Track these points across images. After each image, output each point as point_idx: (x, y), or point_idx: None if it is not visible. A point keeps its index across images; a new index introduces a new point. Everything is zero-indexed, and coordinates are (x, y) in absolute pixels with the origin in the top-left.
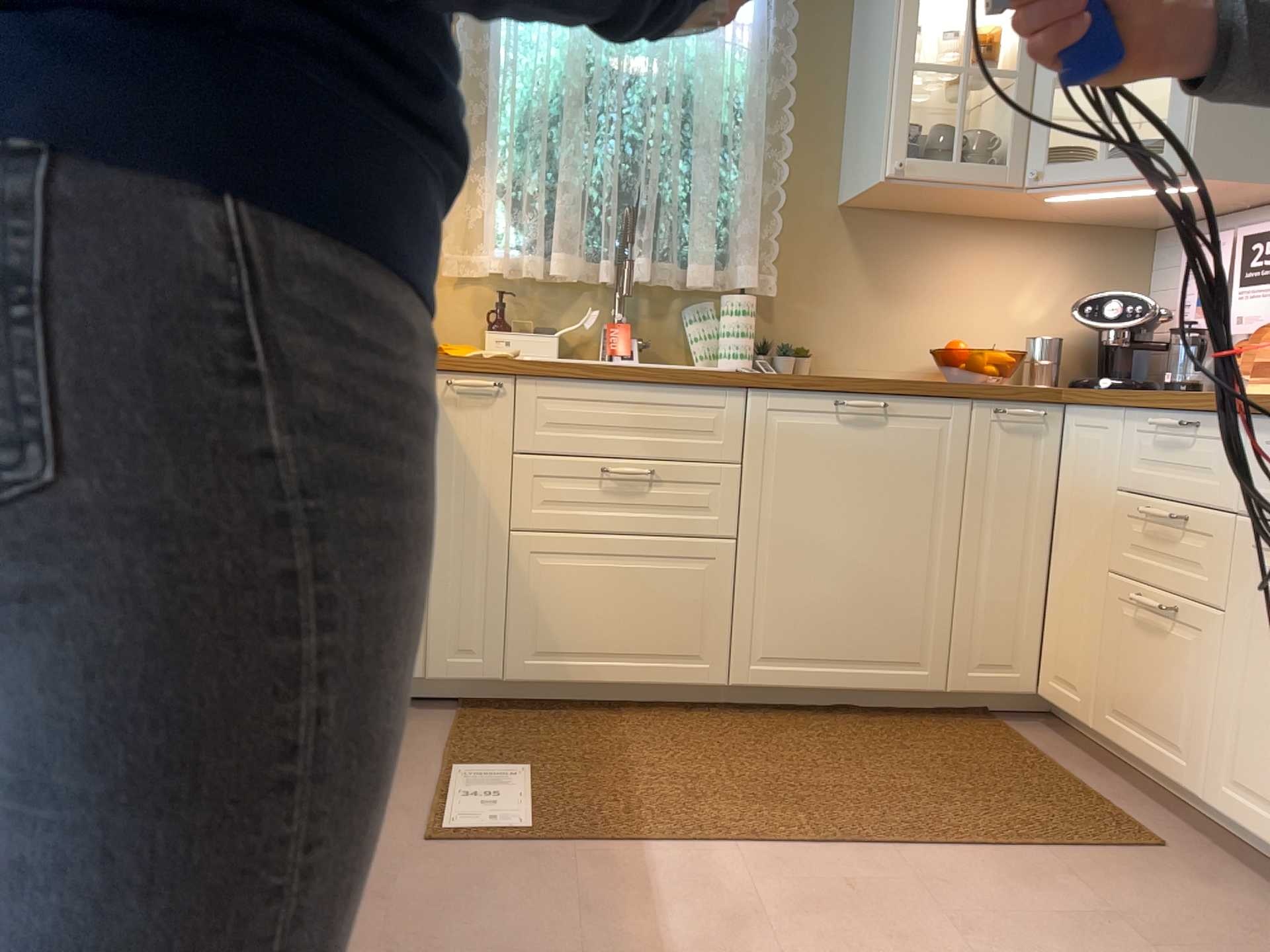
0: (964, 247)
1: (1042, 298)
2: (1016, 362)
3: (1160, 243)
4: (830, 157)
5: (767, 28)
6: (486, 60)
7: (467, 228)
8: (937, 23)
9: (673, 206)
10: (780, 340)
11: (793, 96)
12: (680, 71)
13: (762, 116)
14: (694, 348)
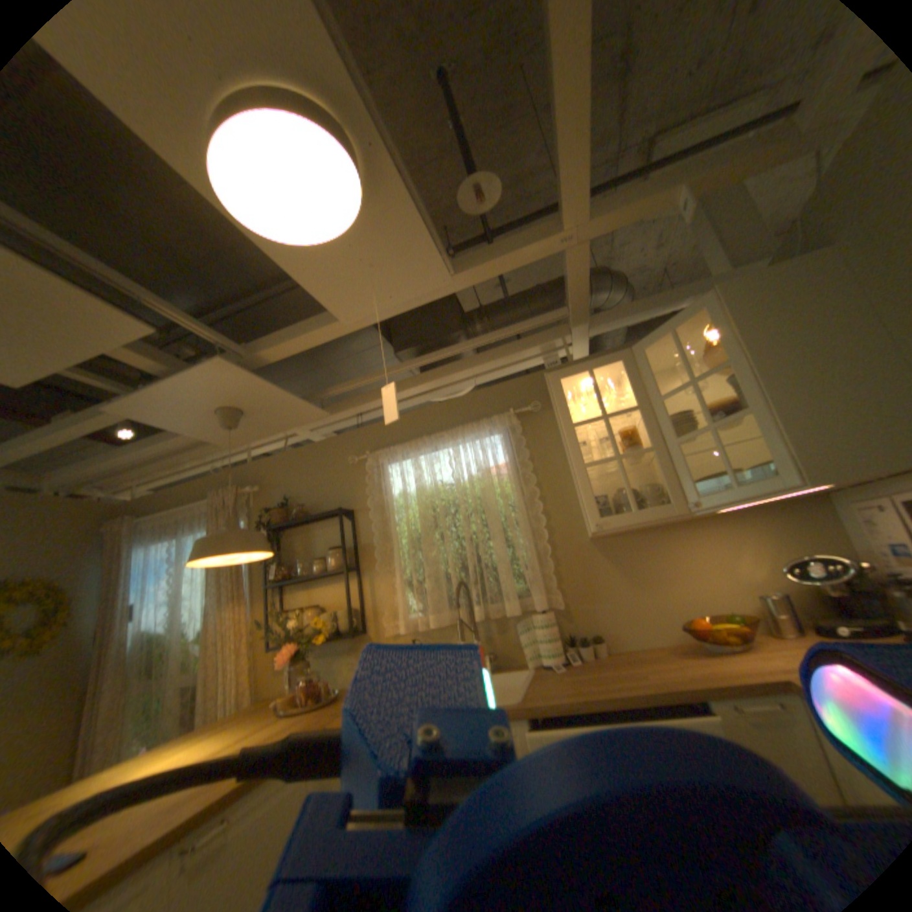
0: (683, 543)
1: (760, 563)
2: (753, 630)
3: (837, 502)
4: (574, 515)
5: (514, 463)
6: (388, 522)
7: (394, 608)
8: (602, 430)
9: (490, 571)
10: (582, 634)
11: (538, 492)
12: (475, 499)
13: (528, 506)
14: (526, 654)
